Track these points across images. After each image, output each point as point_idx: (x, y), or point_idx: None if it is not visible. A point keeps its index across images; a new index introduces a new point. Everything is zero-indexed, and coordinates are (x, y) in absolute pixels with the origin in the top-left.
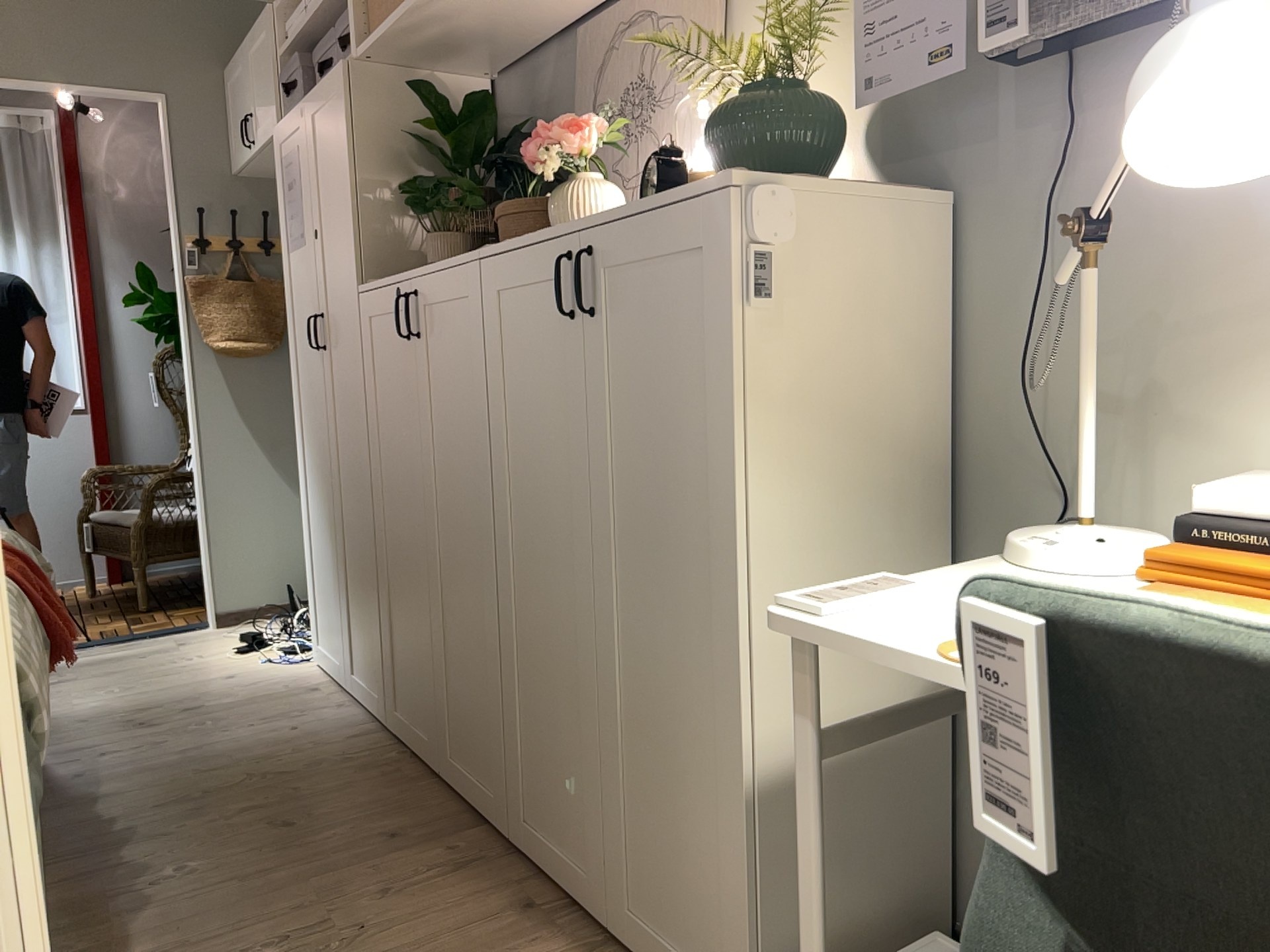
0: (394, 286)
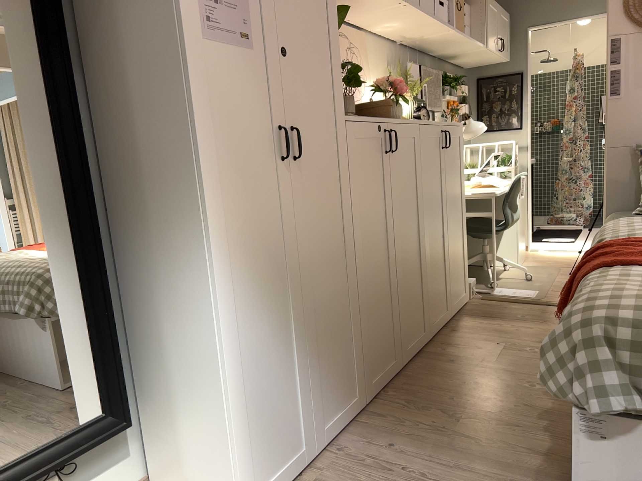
0: (378, 123)
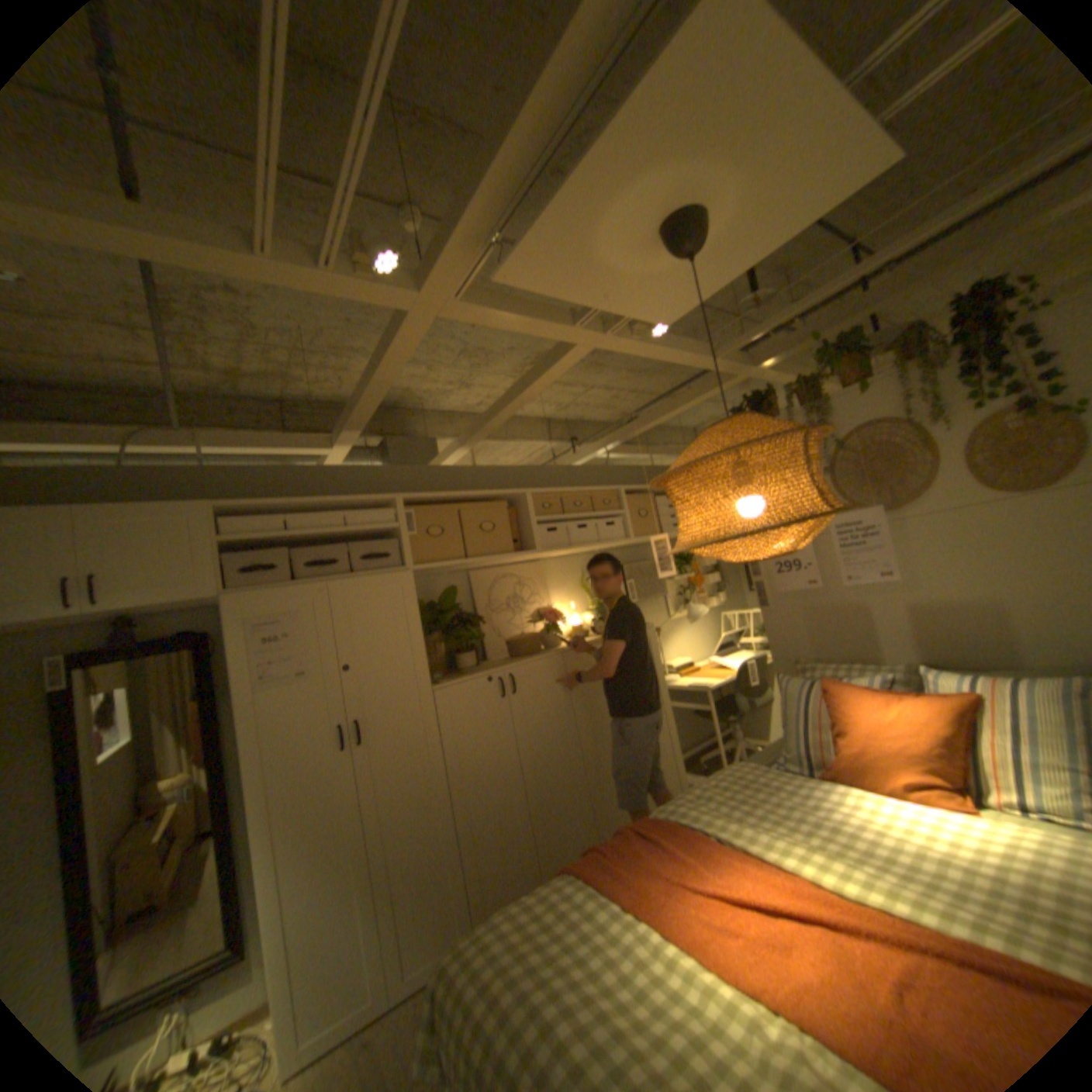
0: (487, 676)
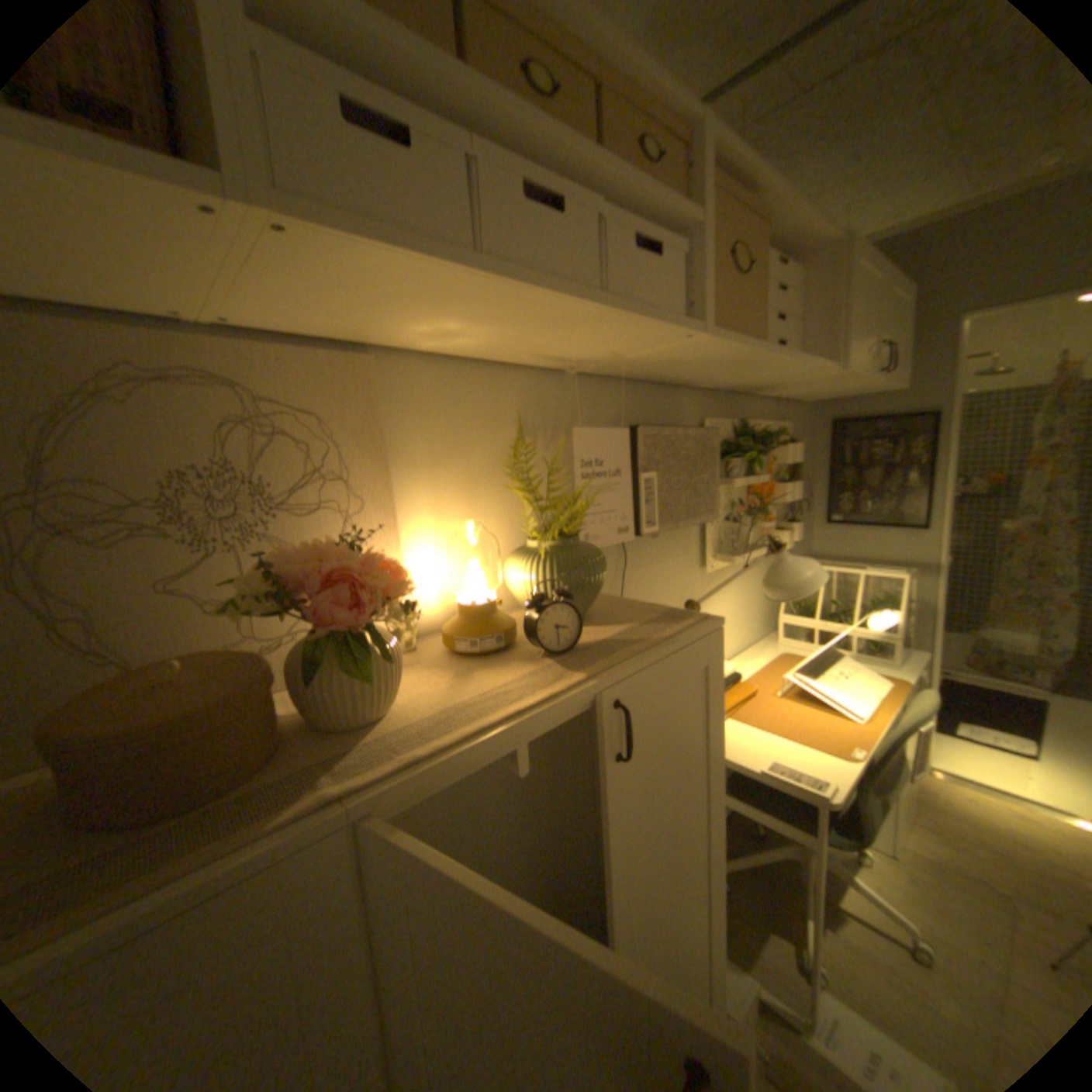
0: None
